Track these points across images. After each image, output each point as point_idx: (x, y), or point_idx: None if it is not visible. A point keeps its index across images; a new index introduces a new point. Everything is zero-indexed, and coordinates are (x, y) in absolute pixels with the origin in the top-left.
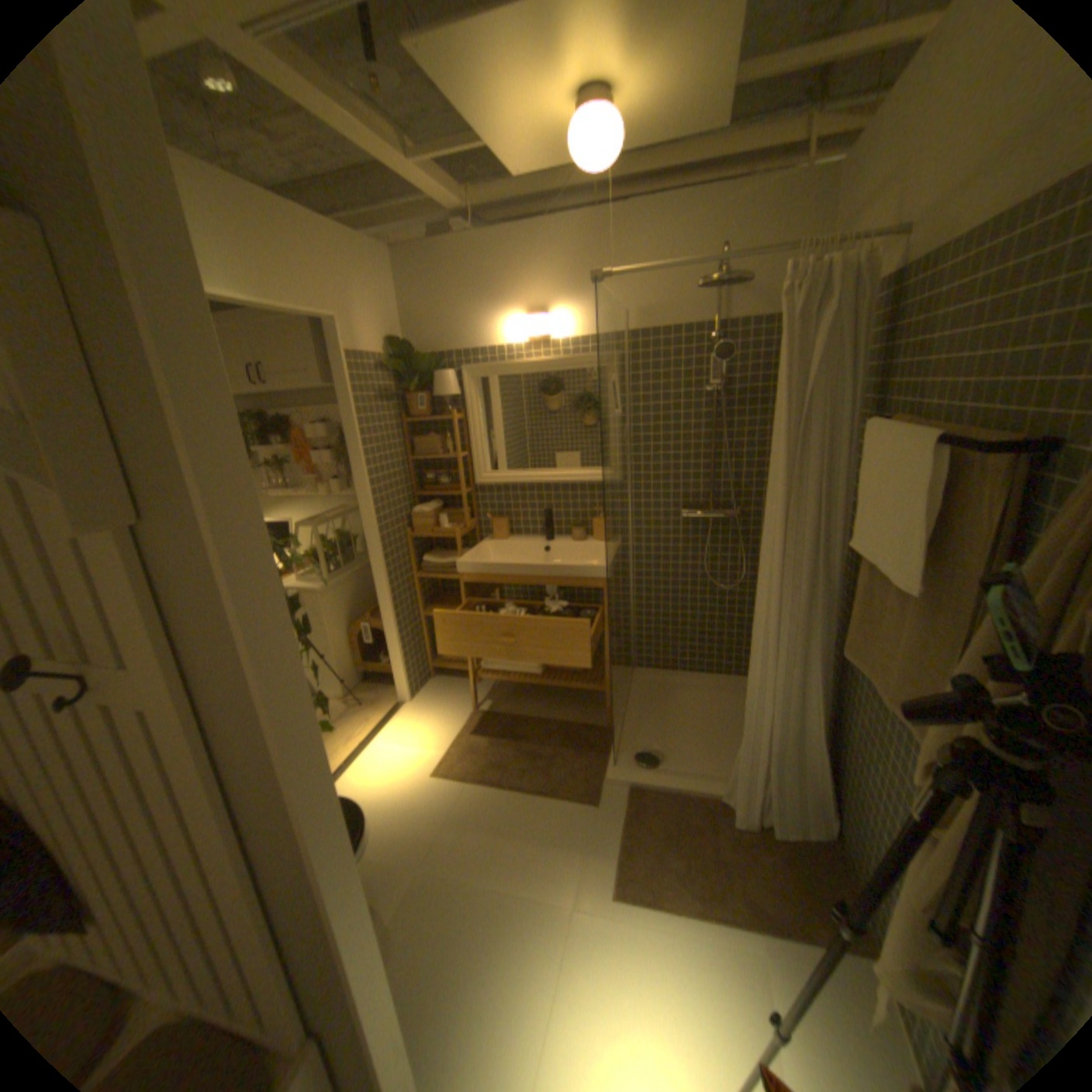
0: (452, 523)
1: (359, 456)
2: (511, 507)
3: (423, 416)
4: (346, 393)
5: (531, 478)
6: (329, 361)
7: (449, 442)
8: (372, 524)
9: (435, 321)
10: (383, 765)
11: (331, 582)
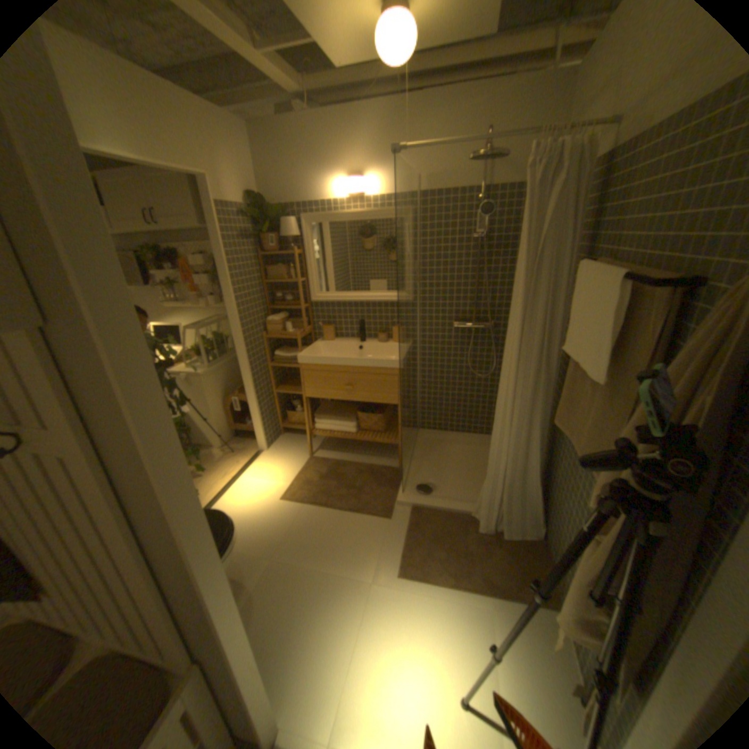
0: (294, 328)
1: (225, 279)
2: (336, 318)
3: (272, 251)
4: (215, 232)
5: (349, 297)
6: (202, 207)
7: (291, 270)
8: (236, 328)
9: (280, 180)
10: (247, 492)
11: (209, 368)
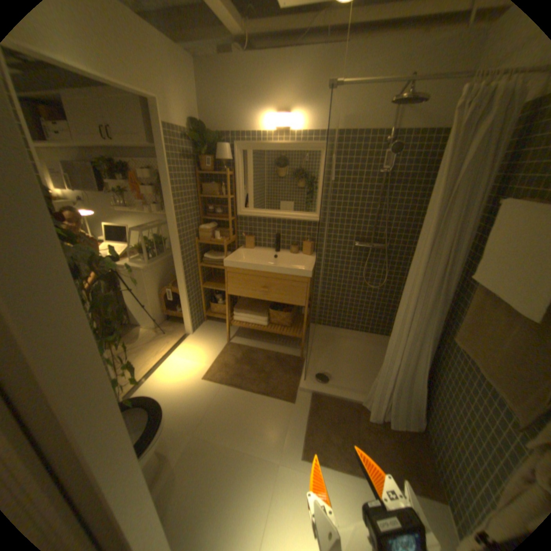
0: (222, 237)
1: (168, 191)
2: (257, 231)
3: (209, 171)
4: (162, 150)
5: (271, 215)
6: (152, 128)
7: (223, 188)
8: (175, 233)
9: (219, 111)
10: (175, 370)
11: (150, 264)
